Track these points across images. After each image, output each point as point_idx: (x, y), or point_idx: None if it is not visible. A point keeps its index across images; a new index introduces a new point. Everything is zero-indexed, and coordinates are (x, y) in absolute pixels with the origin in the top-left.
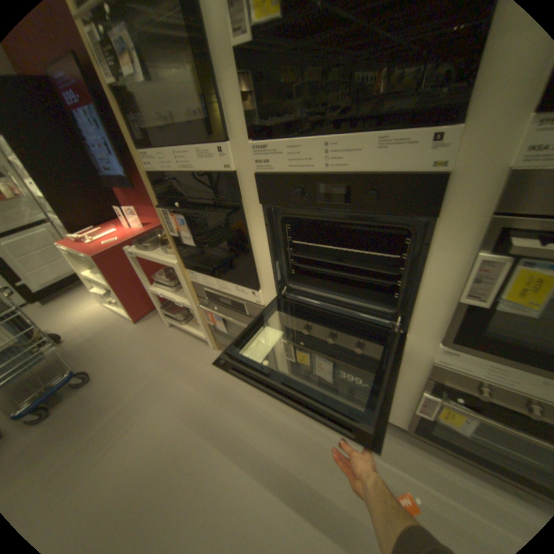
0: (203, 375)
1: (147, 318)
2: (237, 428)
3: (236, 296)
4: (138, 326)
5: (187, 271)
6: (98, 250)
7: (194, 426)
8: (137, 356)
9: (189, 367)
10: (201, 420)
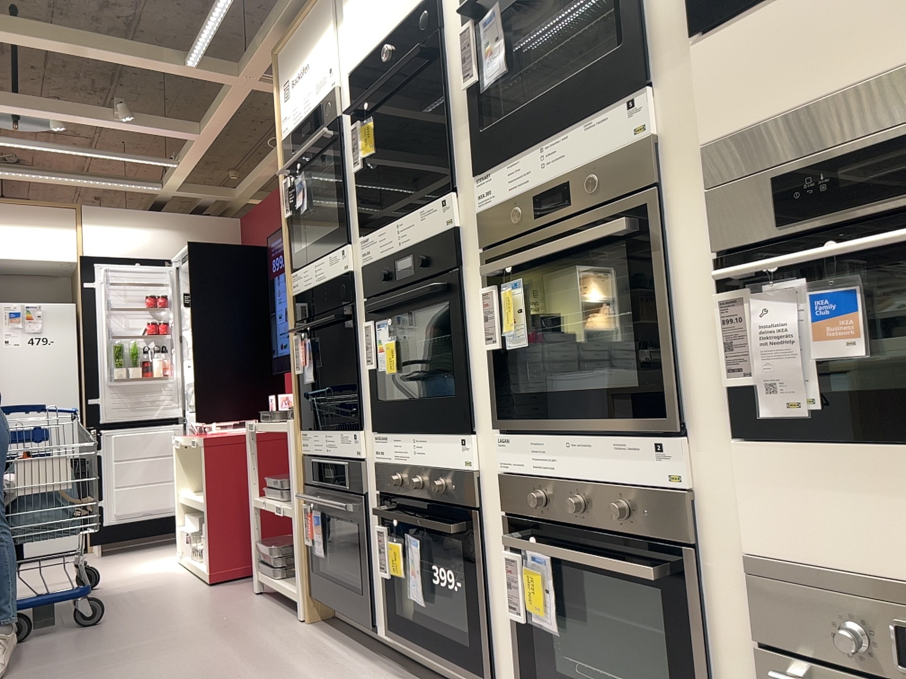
0: (260, 641)
1: (234, 582)
2: None
3: (340, 457)
4: (214, 587)
5: (301, 432)
6: (219, 434)
7: None
8: (185, 612)
9: (248, 631)
10: (215, 678)
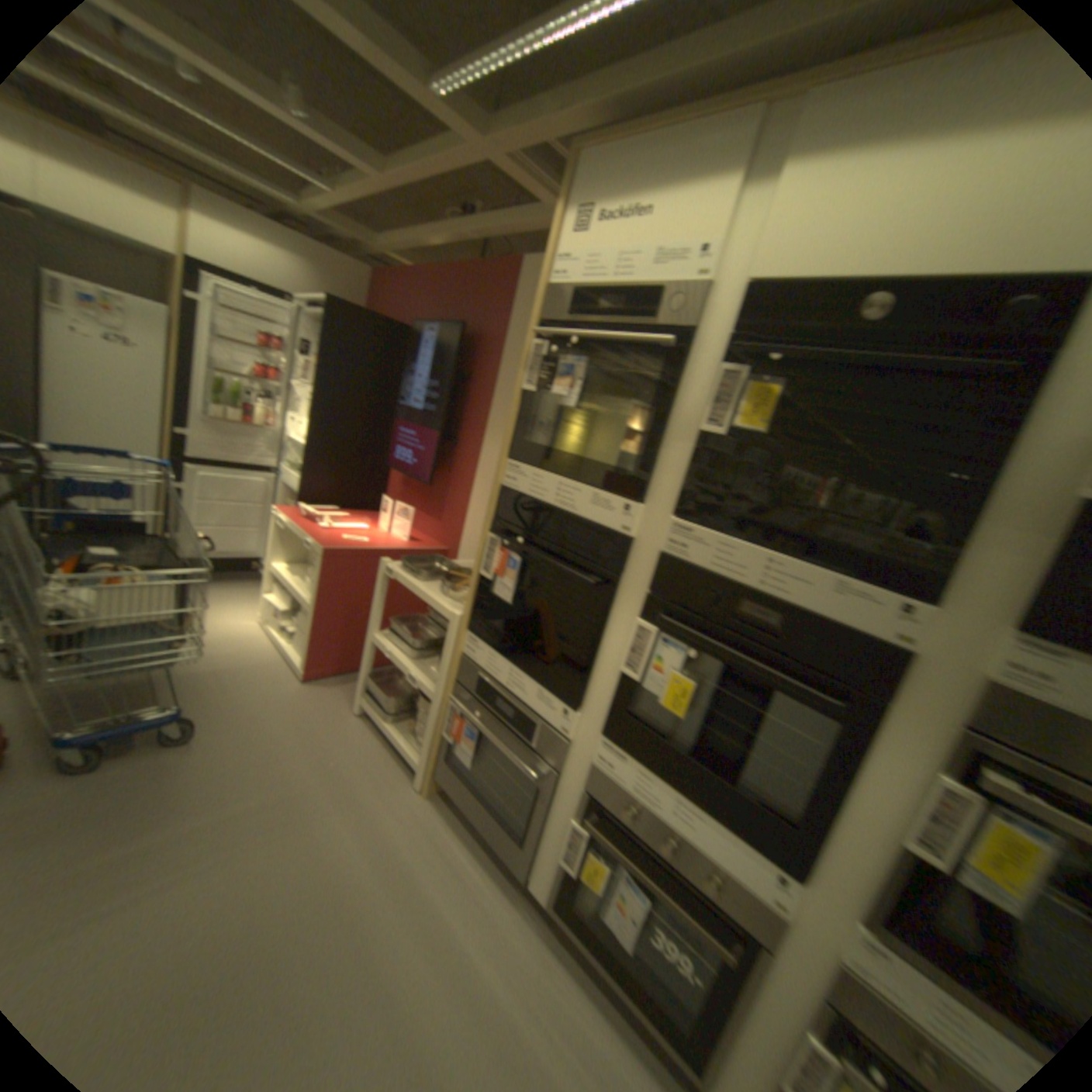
0: (383, 833)
1: (325, 685)
2: (410, 969)
3: (529, 708)
4: (306, 691)
5: (468, 634)
6: (336, 545)
7: (333, 923)
8: (284, 741)
9: (365, 805)
10: (350, 919)
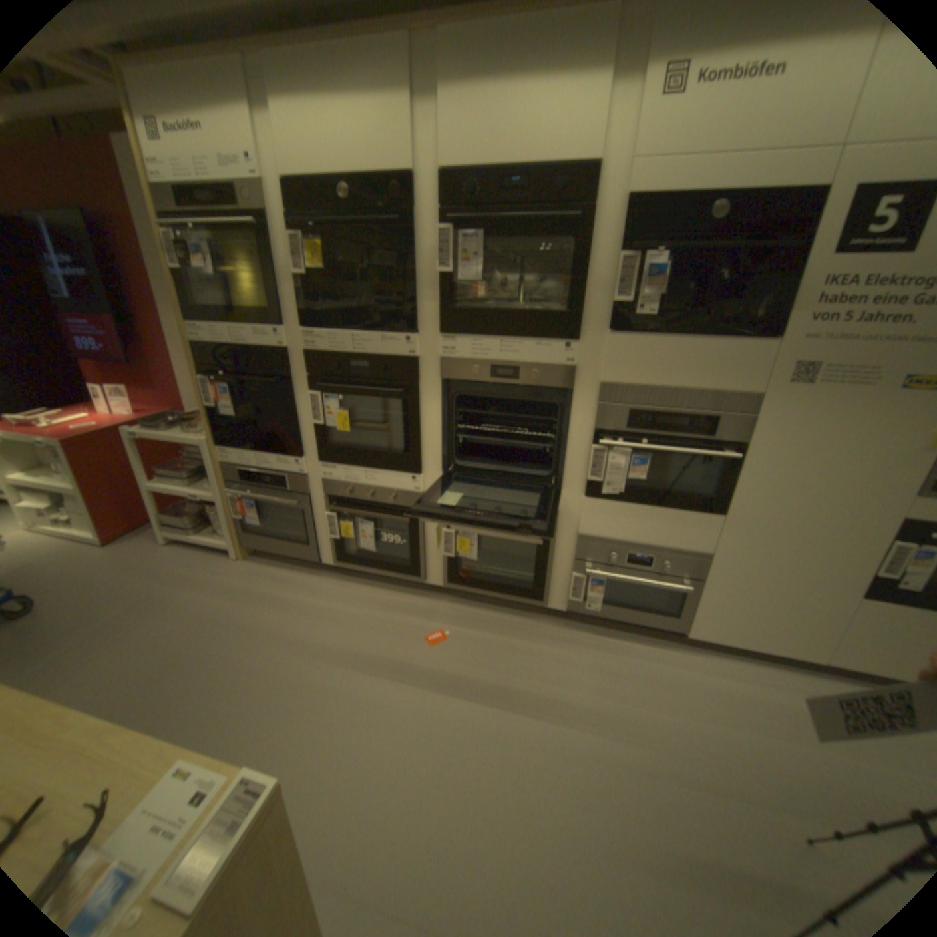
0: (222, 586)
1: (125, 542)
2: (270, 621)
3: (277, 473)
4: (110, 551)
5: (218, 450)
6: (69, 437)
7: (214, 628)
8: (115, 580)
9: (202, 582)
10: (223, 623)
